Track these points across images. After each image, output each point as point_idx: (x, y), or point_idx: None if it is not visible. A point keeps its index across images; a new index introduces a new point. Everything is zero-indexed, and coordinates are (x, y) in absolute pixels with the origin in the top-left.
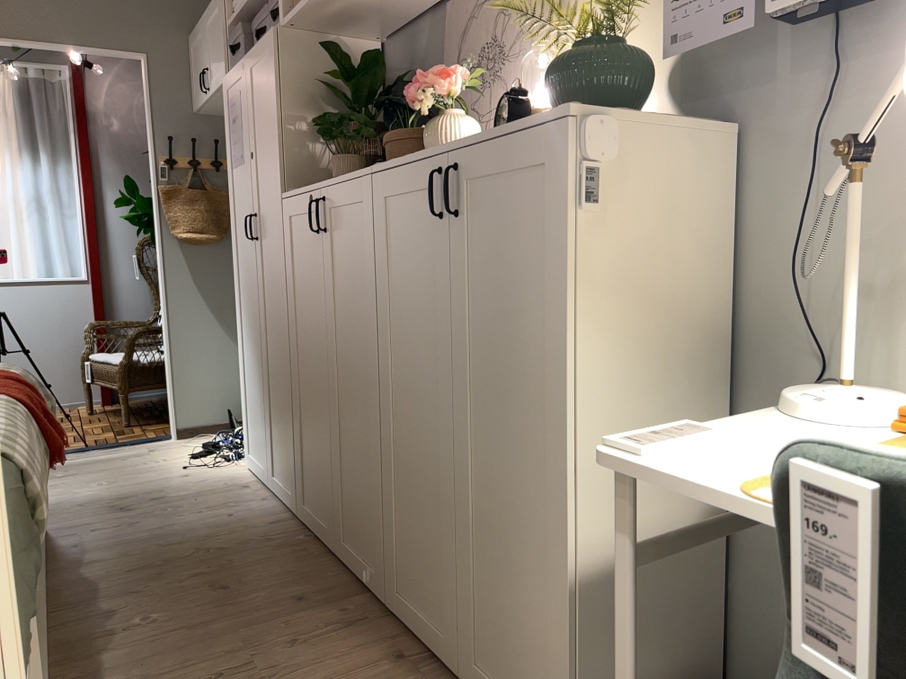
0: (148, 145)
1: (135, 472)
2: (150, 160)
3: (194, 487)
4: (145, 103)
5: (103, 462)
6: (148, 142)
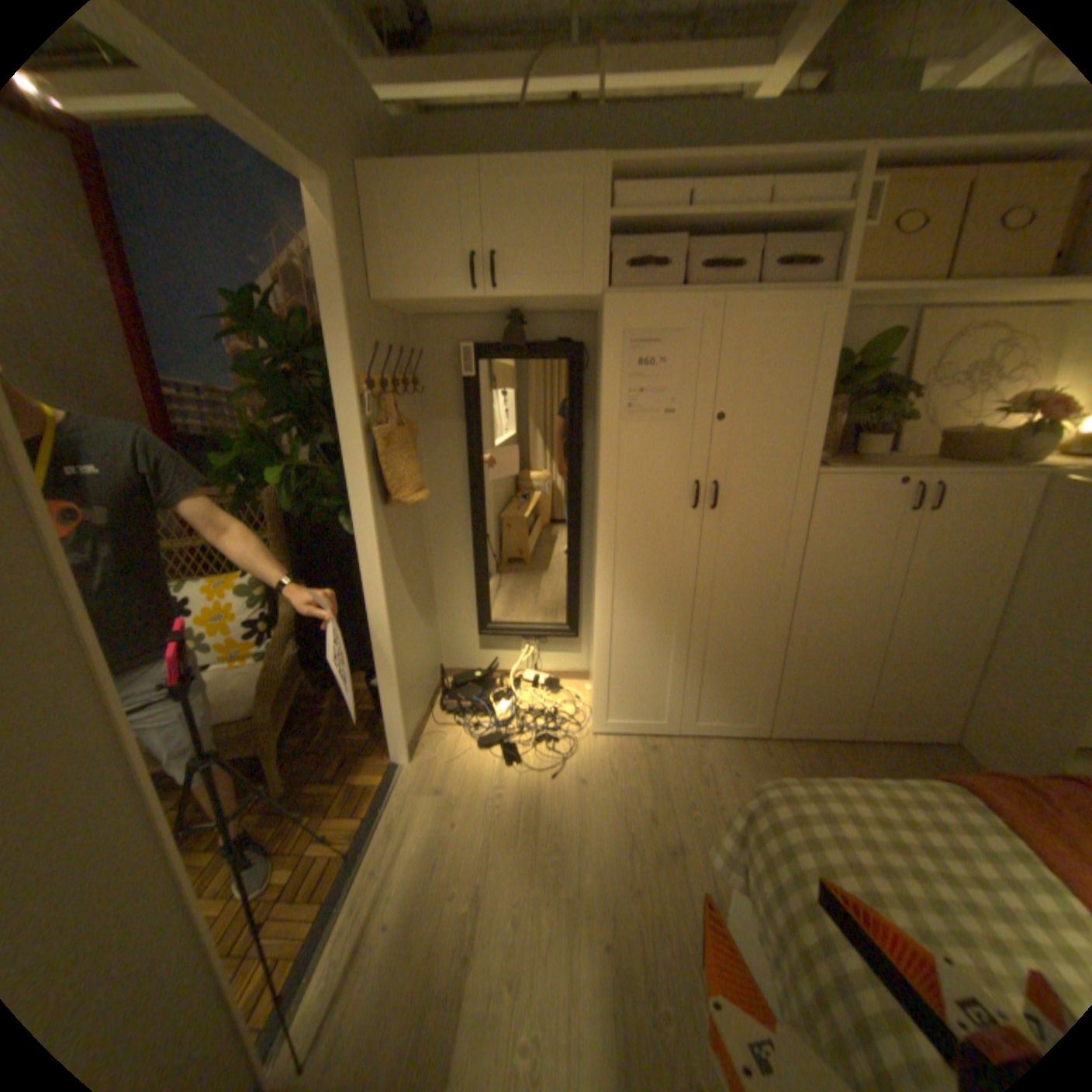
0: (328, 355)
1: (527, 823)
2: (336, 384)
3: (631, 784)
4: (329, 277)
5: (444, 850)
6: (331, 350)
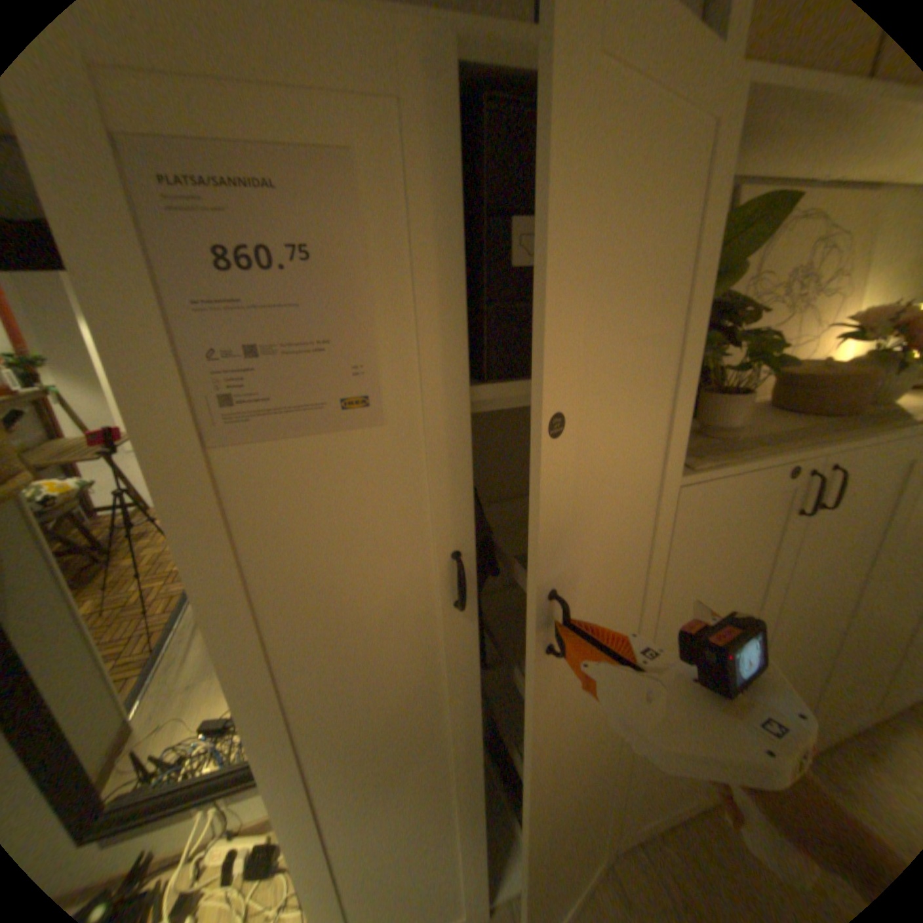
0: None
1: None
2: None
3: None
4: None
5: None
6: None
